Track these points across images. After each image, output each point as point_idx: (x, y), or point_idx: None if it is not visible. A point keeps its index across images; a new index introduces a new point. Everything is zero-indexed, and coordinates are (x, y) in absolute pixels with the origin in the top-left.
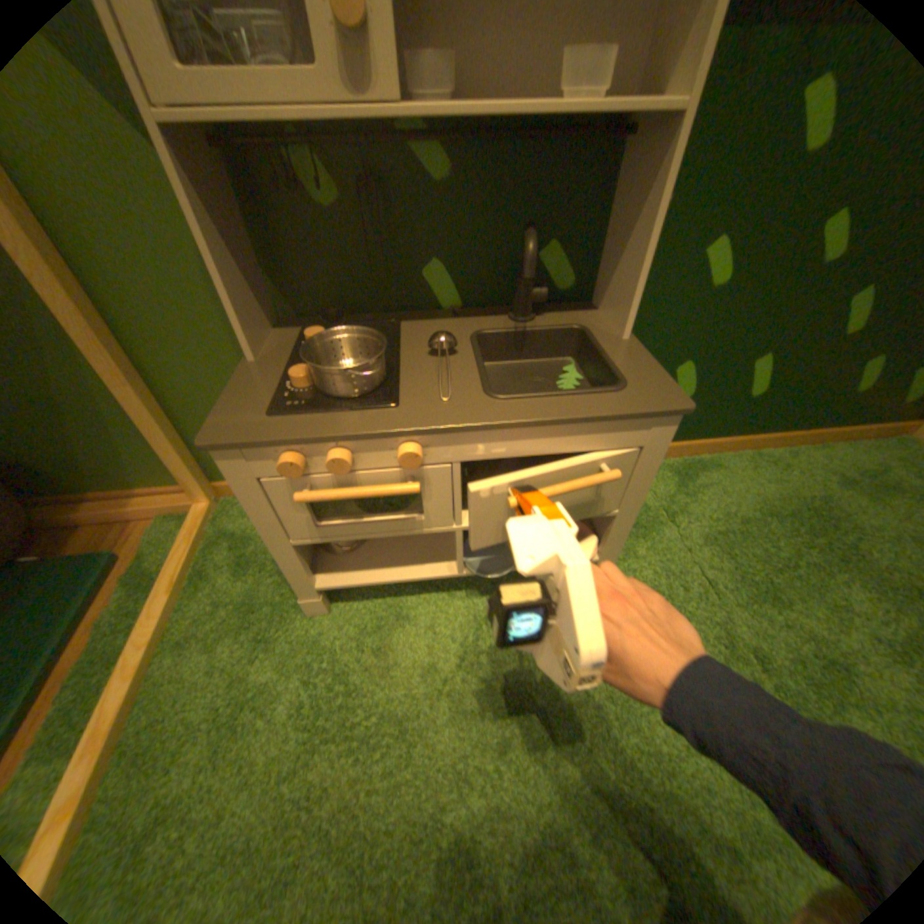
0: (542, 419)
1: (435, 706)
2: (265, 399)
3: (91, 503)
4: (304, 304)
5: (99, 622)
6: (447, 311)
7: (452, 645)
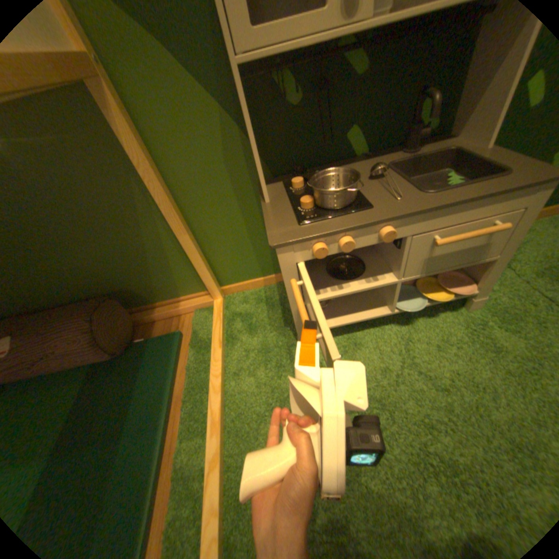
0: (469, 199)
1: (397, 390)
2: (290, 219)
3: (159, 308)
4: (277, 170)
5: (186, 368)
6: (359, 158)
7: (393, 356)
